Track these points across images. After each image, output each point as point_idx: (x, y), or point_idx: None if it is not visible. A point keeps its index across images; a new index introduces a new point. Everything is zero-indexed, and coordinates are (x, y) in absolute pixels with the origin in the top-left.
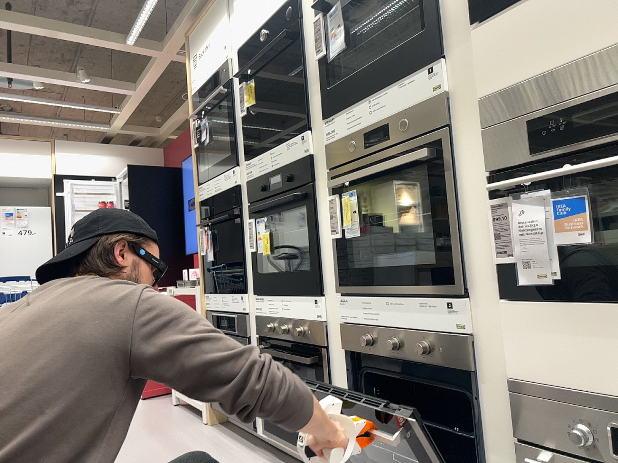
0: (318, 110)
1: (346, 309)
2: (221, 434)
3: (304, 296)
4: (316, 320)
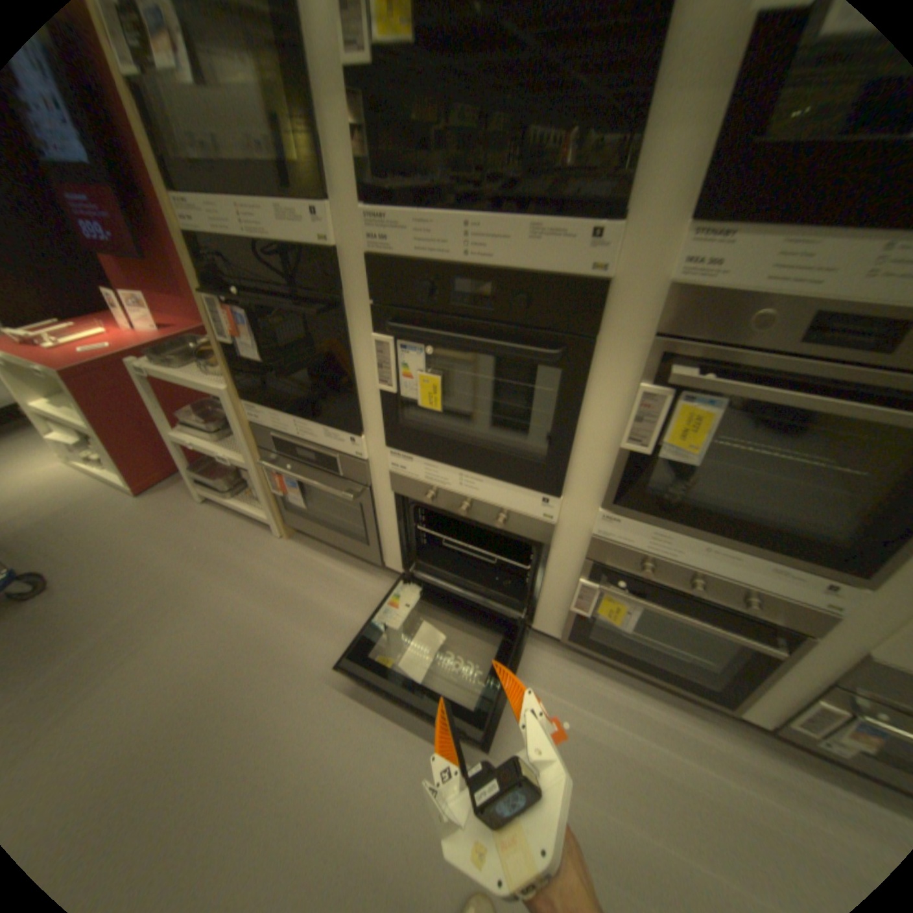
0: (672, 175)
1: (615, 526)
2: (315, 552)
3: (517, 484)
4: (540, 516)
